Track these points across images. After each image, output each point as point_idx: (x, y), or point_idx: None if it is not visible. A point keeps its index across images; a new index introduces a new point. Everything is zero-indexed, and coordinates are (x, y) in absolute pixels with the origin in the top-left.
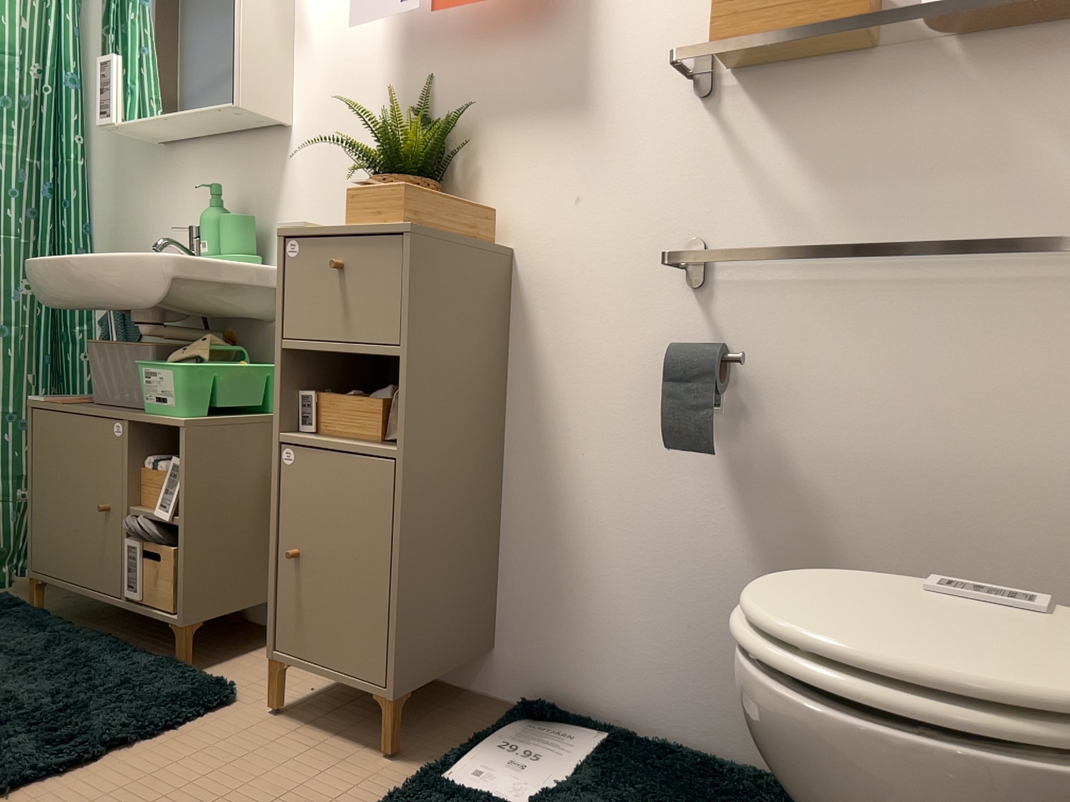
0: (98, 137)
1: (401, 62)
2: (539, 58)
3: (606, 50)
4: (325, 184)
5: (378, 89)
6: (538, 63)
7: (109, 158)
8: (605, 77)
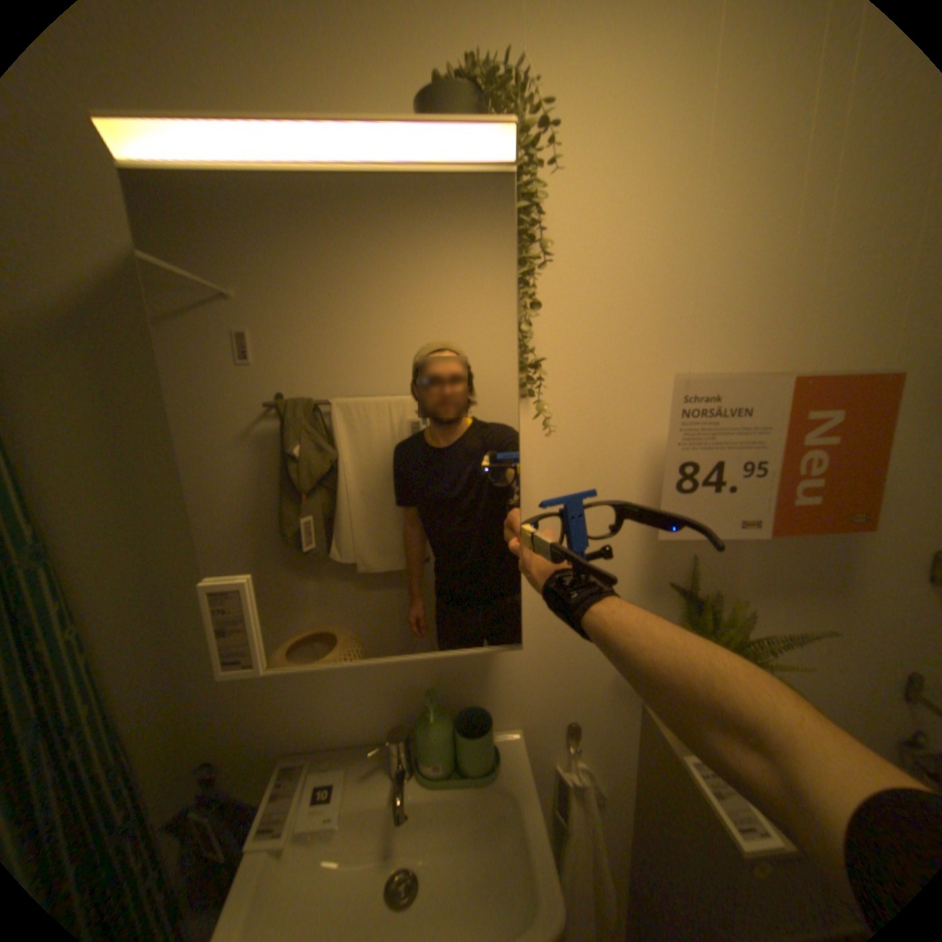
0: (94, 609)
1: (659, 542)
2: (808, 549)
3: (867, 547)
4: (559, 655)
5: (630, 566)
6: (807, 553)
7: (134, 637)
8: (863, 567)
